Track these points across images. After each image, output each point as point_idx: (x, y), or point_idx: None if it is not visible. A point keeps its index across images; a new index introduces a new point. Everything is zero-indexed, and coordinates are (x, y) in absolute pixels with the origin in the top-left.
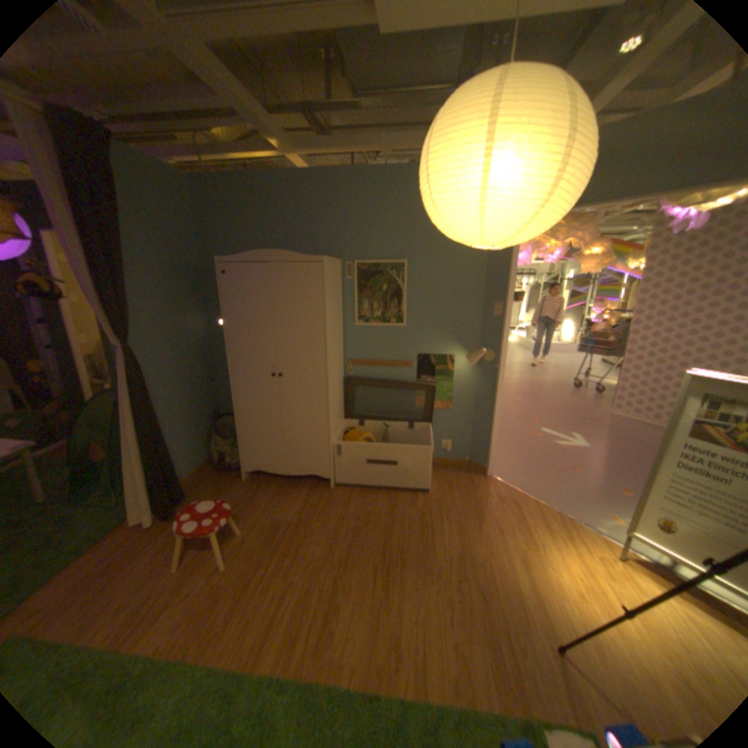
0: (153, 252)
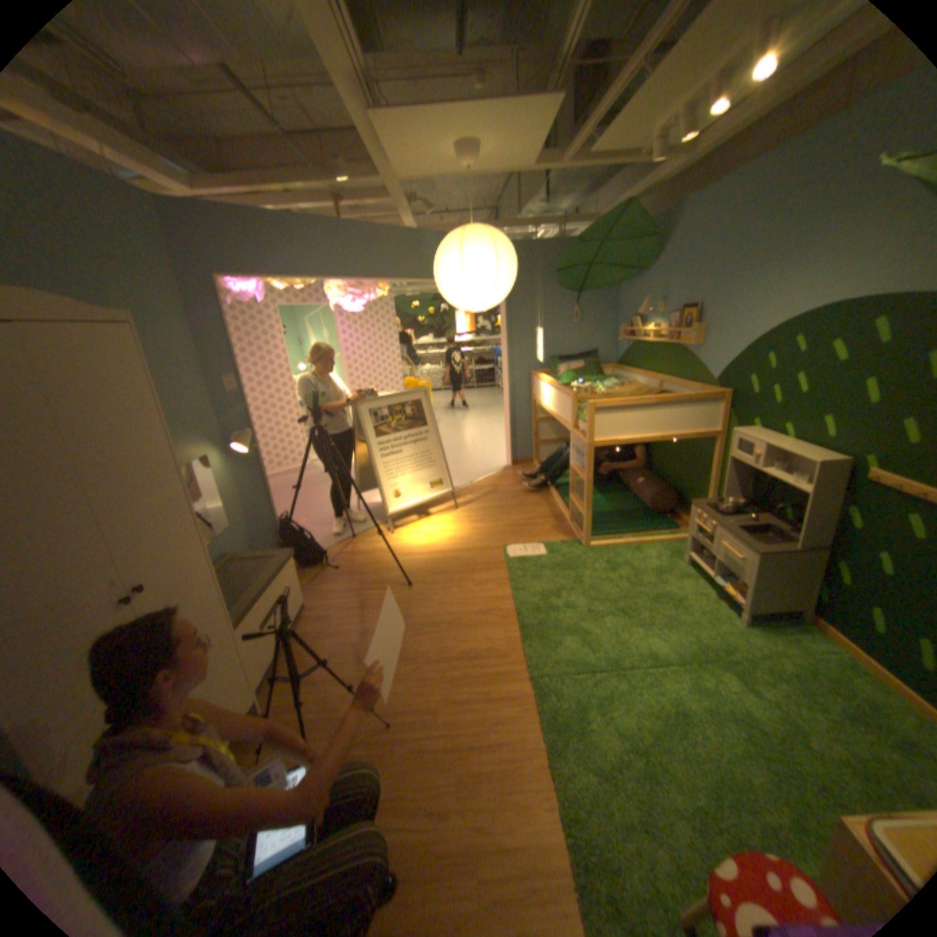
0: None
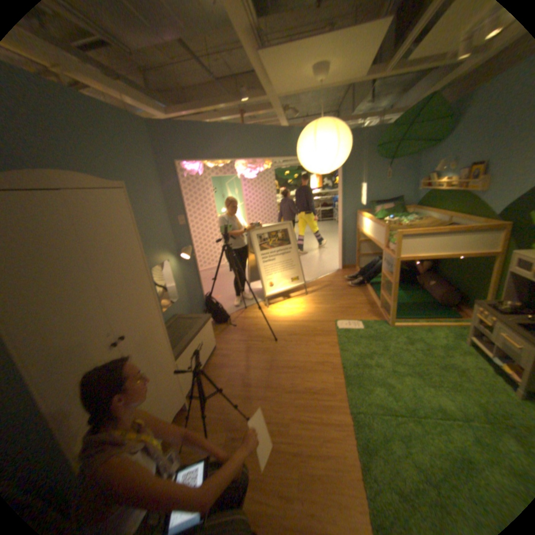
0: None
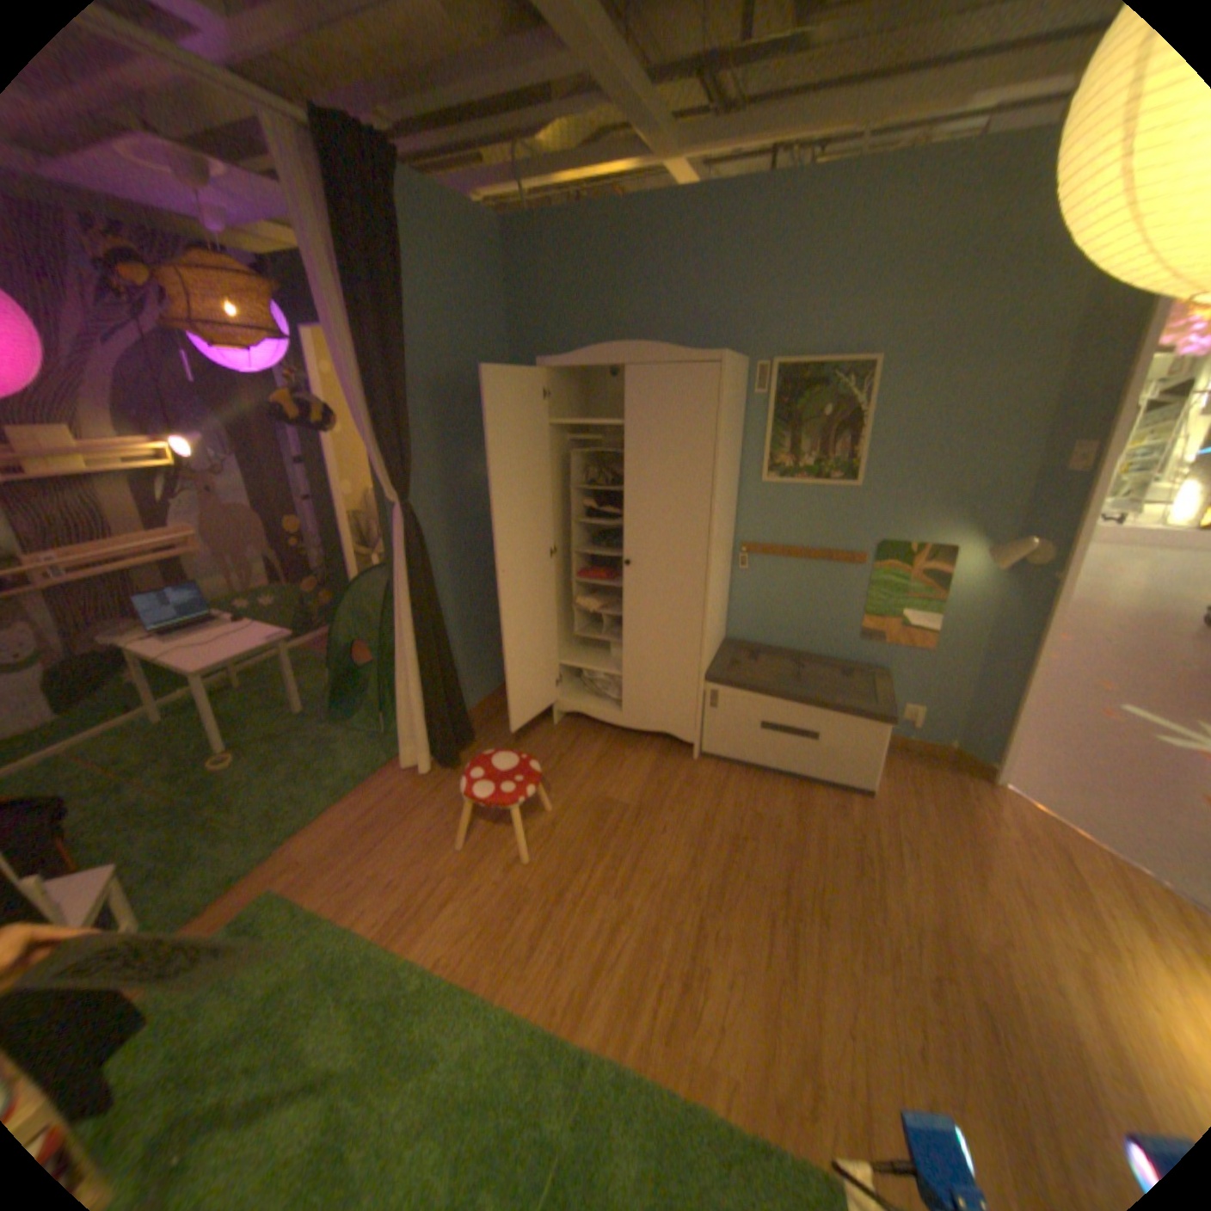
0: (444, 353)
